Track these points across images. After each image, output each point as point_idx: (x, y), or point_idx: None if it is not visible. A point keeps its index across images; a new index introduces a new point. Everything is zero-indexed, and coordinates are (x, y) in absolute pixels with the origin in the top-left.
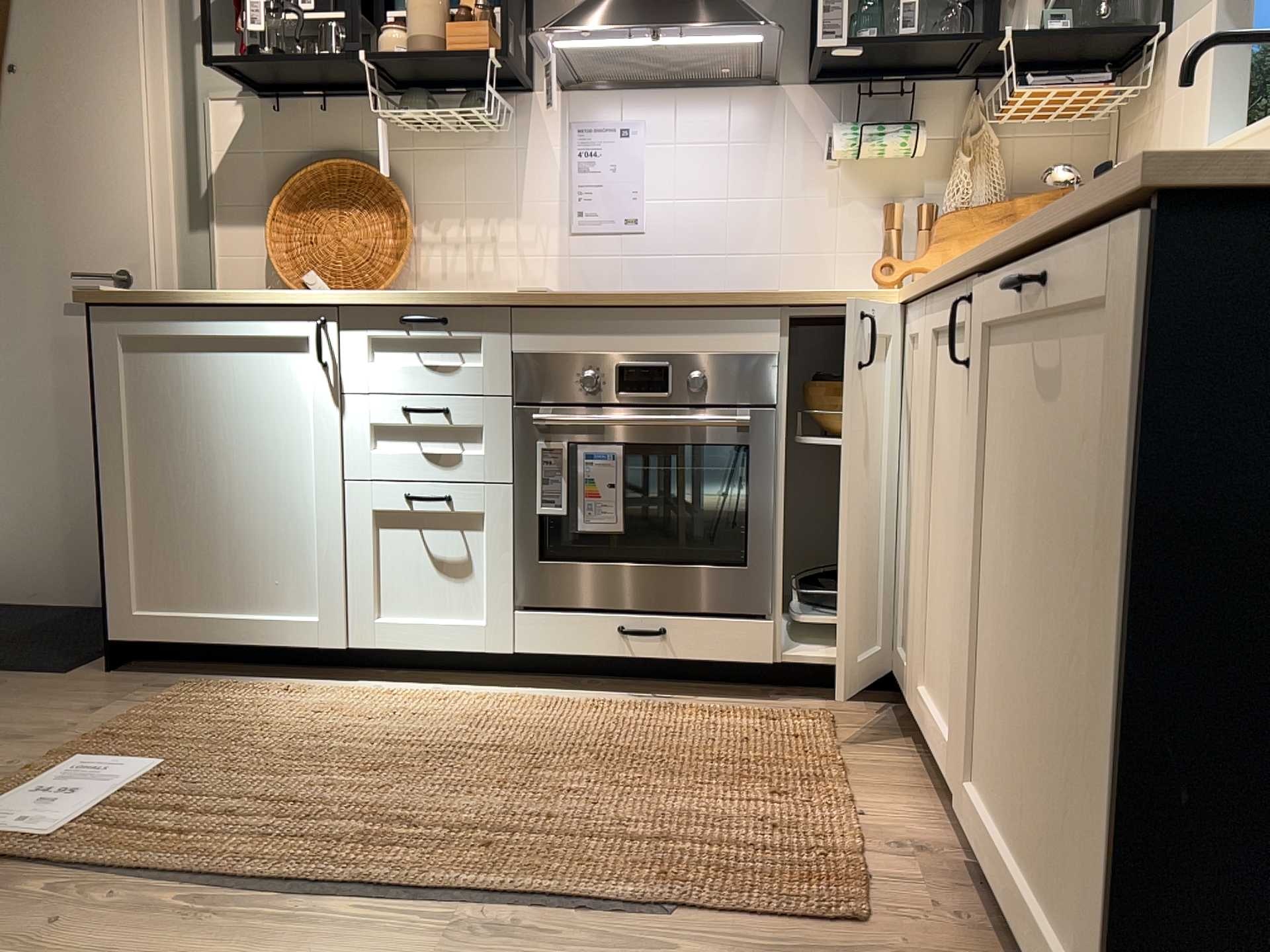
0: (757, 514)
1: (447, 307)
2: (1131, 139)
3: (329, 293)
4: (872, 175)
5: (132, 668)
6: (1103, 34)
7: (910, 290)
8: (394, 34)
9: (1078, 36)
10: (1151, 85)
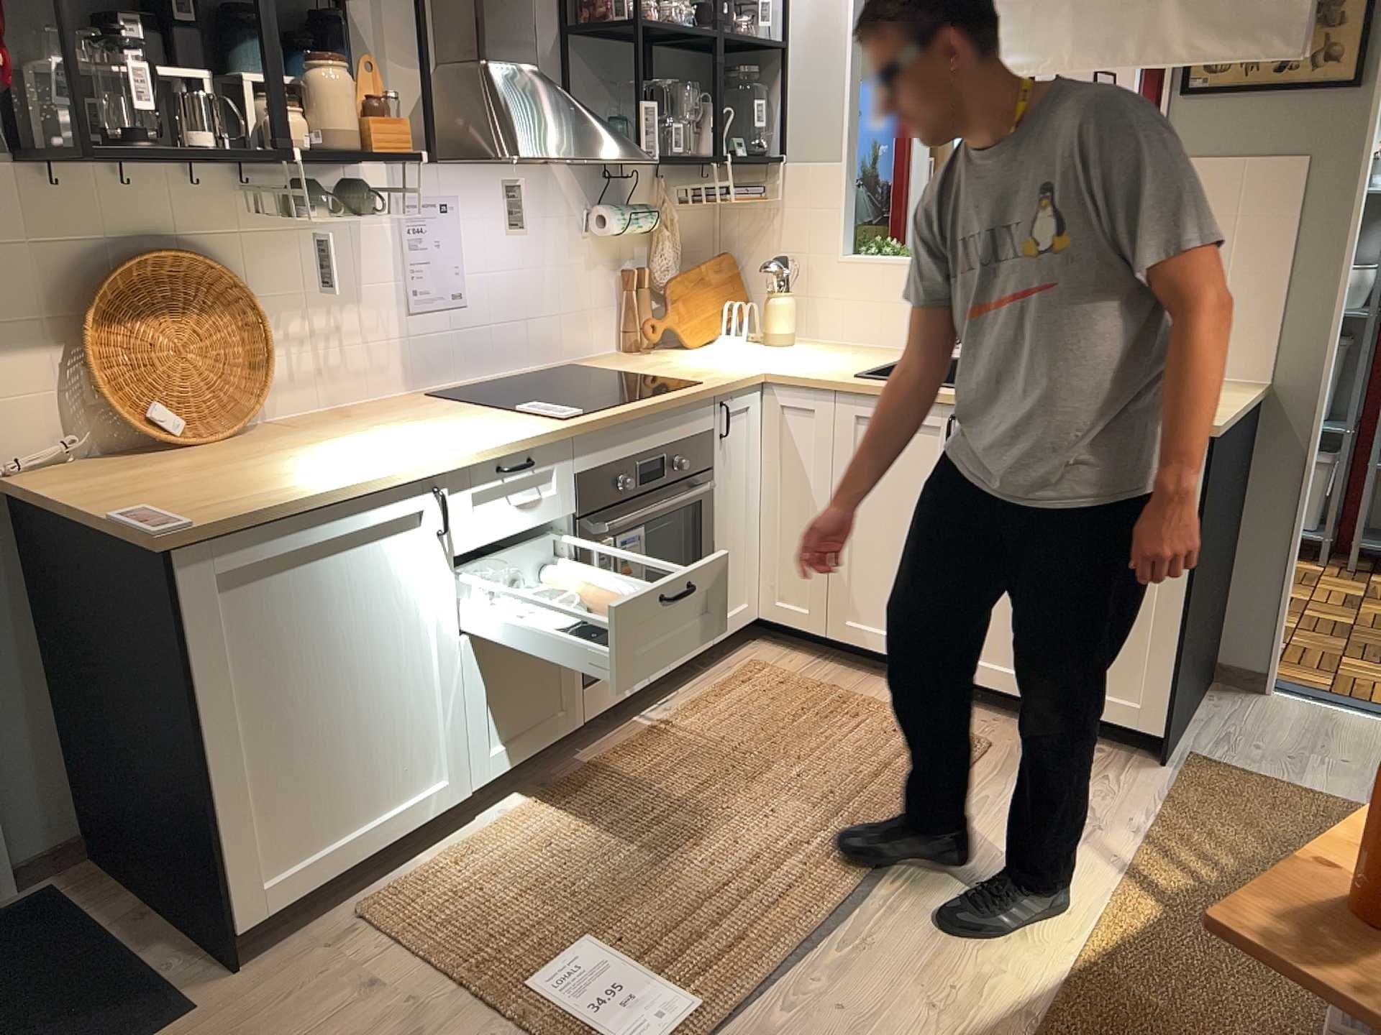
0: (703, 546)
1: (532, 448)
2: (748, 218)
3: (441, 460)
4: (609, 241)
5: (241, 954)
6: (760, 156)
7: (788, 374)
8: (299, 119)
9: (755, 159)
10: (774, 190)
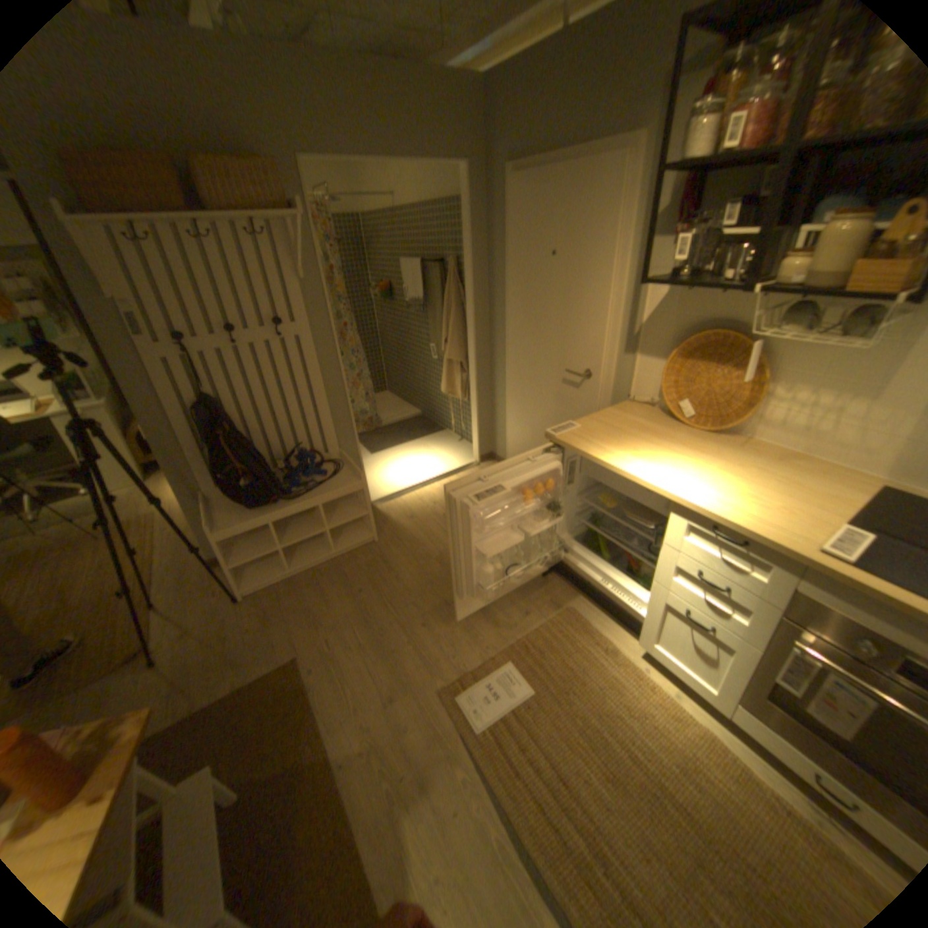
0: None
1: (752, 538)
2: None
3: (670, 491)
4: None
5: (552, 576)
6: None
7: None
8: (799, 260)
9: None
10: None
